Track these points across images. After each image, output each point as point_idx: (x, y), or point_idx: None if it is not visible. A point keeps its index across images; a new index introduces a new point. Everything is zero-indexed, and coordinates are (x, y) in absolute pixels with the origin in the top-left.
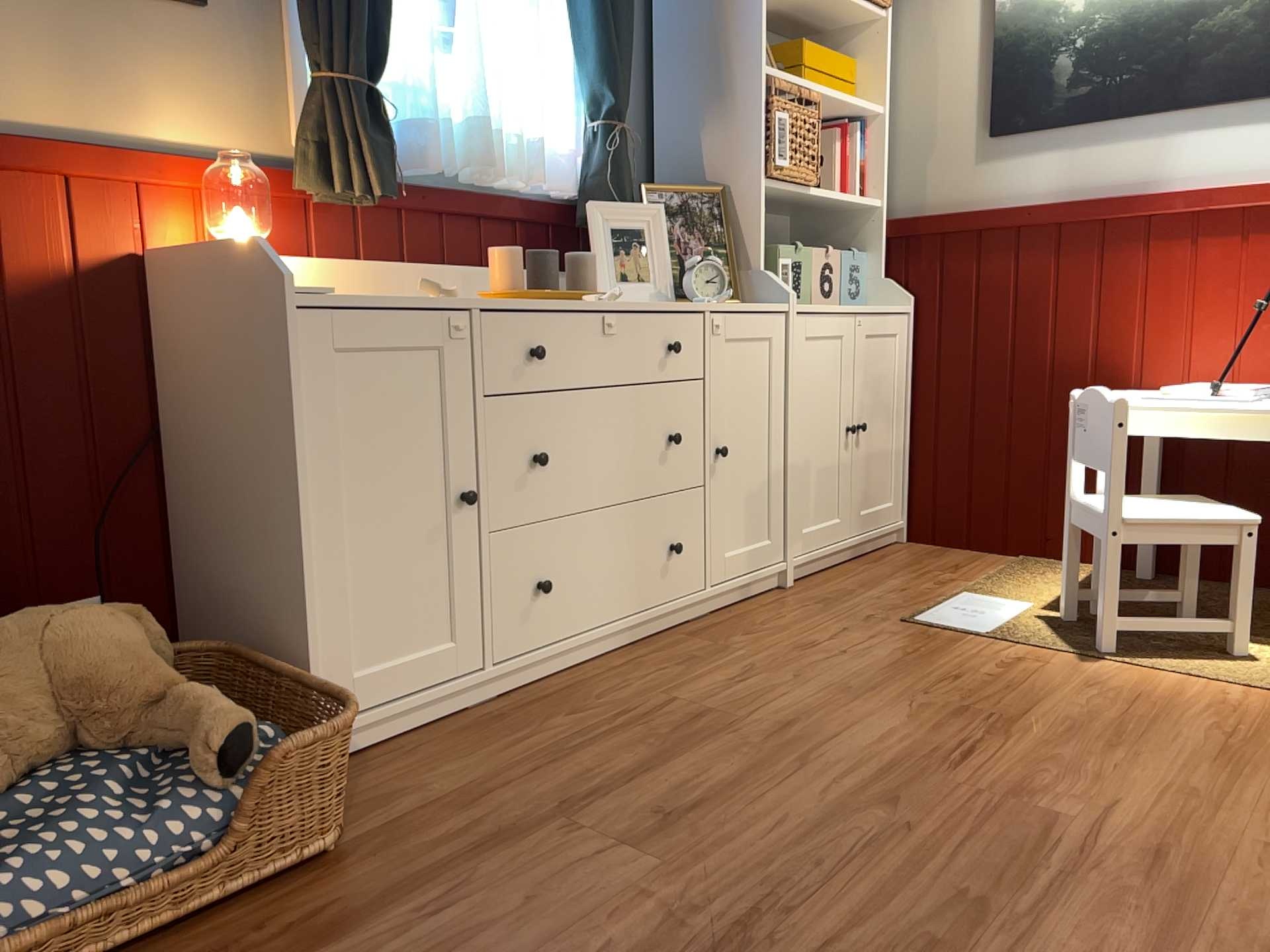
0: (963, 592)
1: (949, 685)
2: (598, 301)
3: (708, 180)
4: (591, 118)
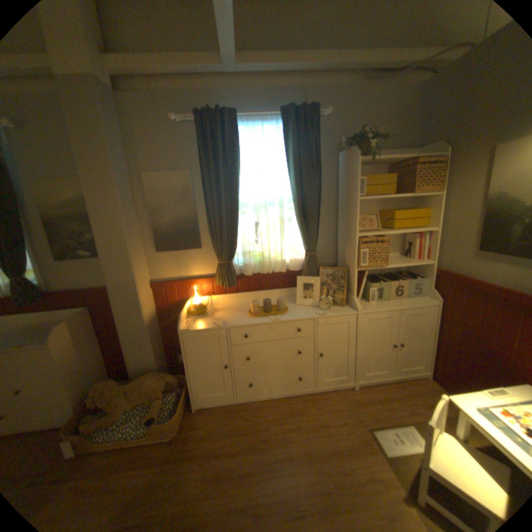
0: (413, 427)
1: (340, 478)
2: (271, 320)
3: (346, 263)
4: (304, 249)
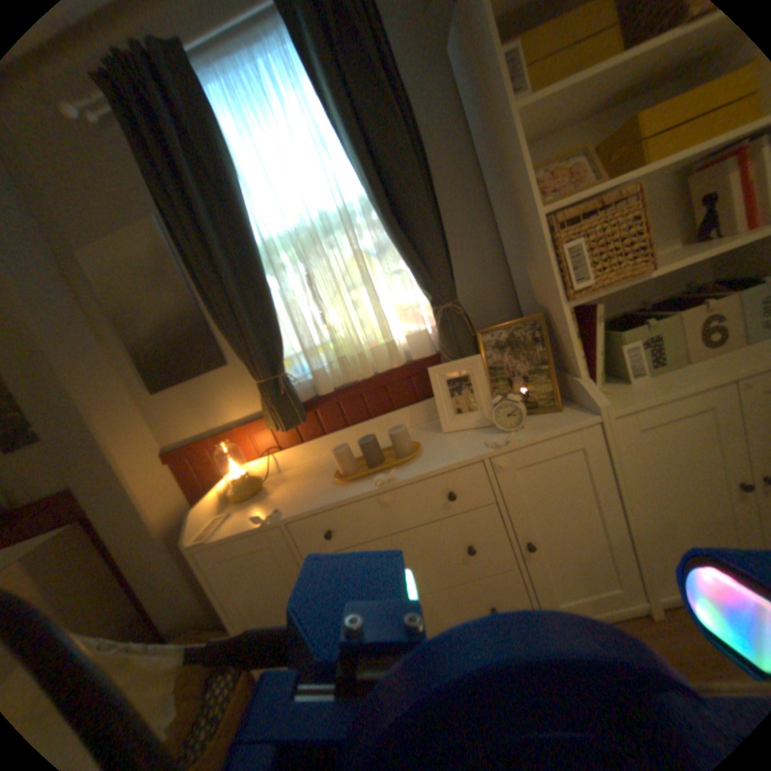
0: None
1: None
2: (378, 483)
3: (539, 301)
4: (431, 302)
